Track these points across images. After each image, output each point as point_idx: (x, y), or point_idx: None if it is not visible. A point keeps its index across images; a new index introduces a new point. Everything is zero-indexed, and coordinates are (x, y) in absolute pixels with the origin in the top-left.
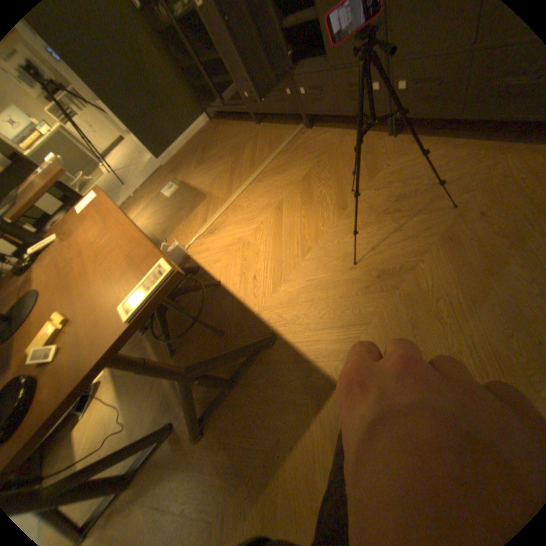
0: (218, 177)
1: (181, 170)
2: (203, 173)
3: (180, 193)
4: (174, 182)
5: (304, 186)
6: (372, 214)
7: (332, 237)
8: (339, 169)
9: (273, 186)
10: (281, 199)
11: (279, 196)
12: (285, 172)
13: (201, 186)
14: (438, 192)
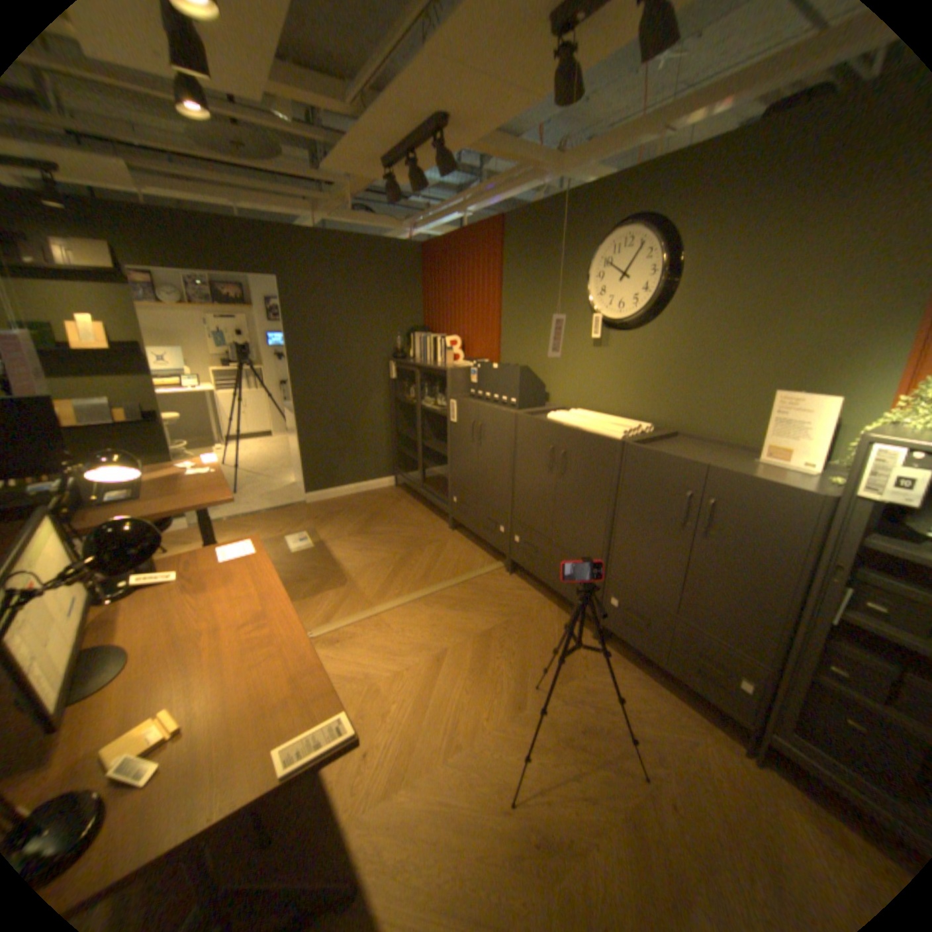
0: (375, 568)
1: (329, 527)
2: (357, 550)
3: (311, 558)
4: (311, 537)
5: (480, 647)
6: (553, 739)
7: (495, 747)
8: (529, 649)
9: (442, 624)
10: (446, 649)
11: (444, 643)
12: (463, 614)
13: (346, 566)
14: (633, 748)
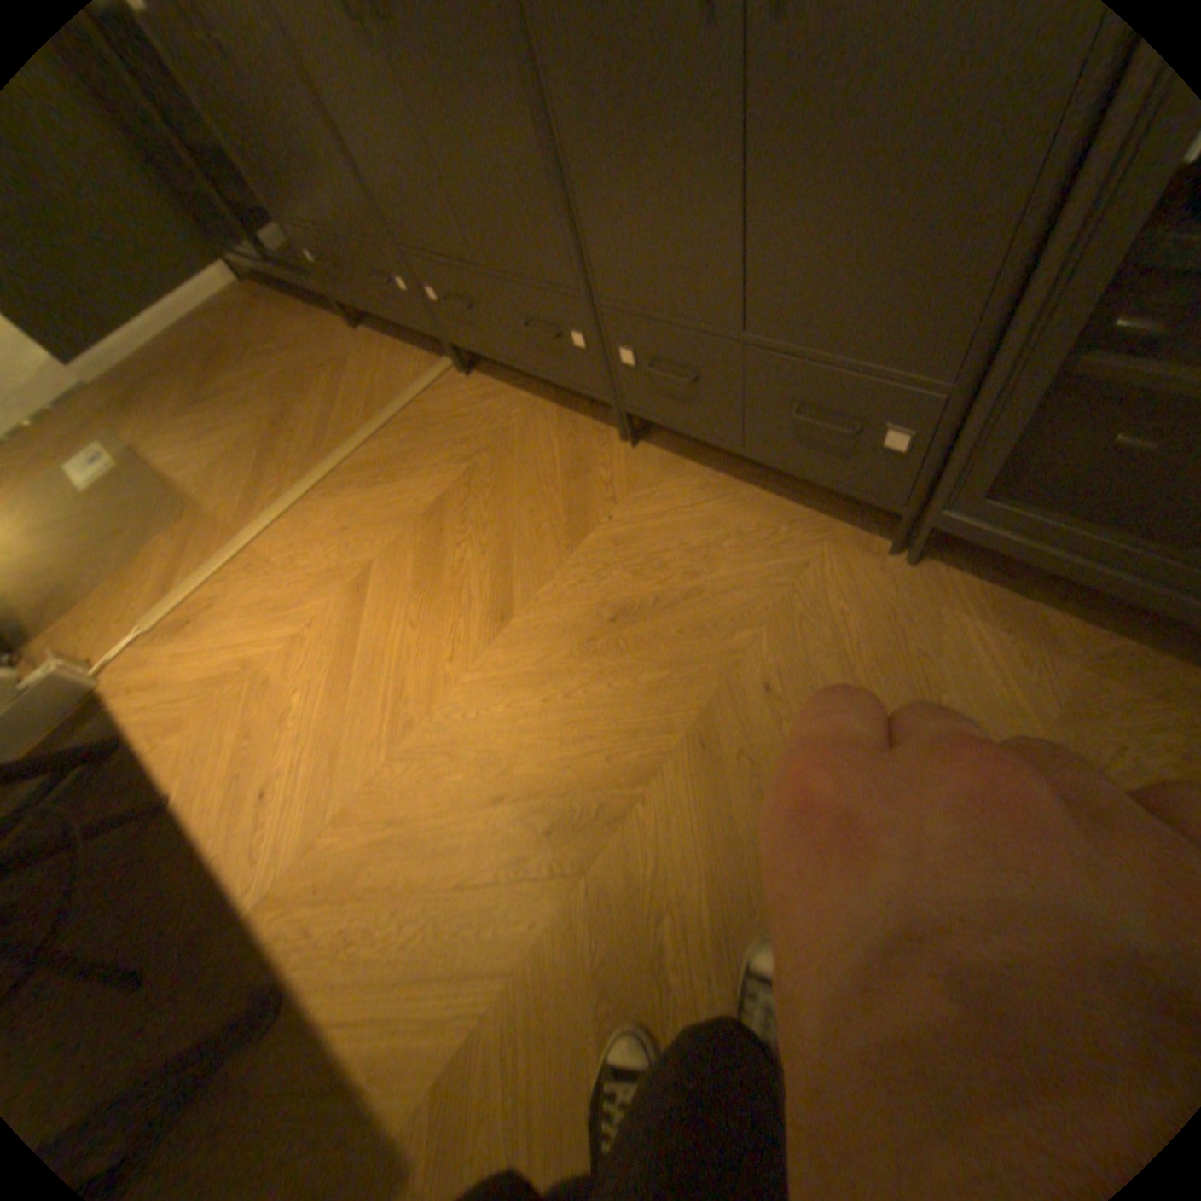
0: (226, 463)
1: (132, 416)
2: (189, 442)
3: (113, 490)
4: (105, 449)
5: (426, 538)
6: (560, 652)
7: (466, 703)
8: (509, 508)
9: (356, 523)
10: (368, 566)
11: (364, 555)
12: (389, 488)
13: (175, 479)
14: (695, 616)
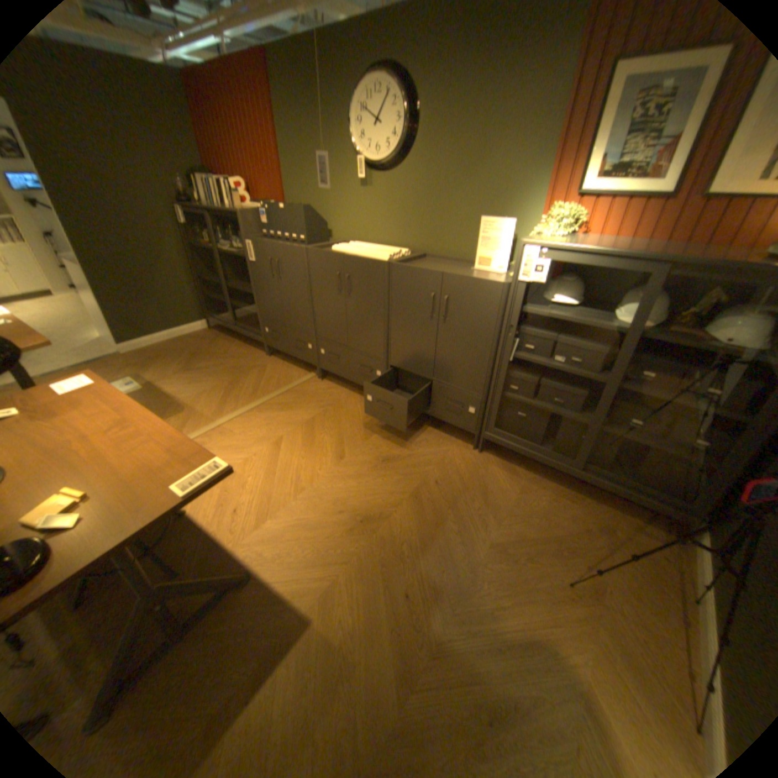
0: (206, 394)
1: (151, 369)
2: (186, 383)
3: (141, 396)
4: (135, 380)
5: (306, 430)
6: (363, 469)
7: (326, 482)
8: (341, 424)
9: (274, 422)
10: (281, 436)
11: (278, 433)
12: (289, 412)
13: (179, 396)
14: (411, 461)
